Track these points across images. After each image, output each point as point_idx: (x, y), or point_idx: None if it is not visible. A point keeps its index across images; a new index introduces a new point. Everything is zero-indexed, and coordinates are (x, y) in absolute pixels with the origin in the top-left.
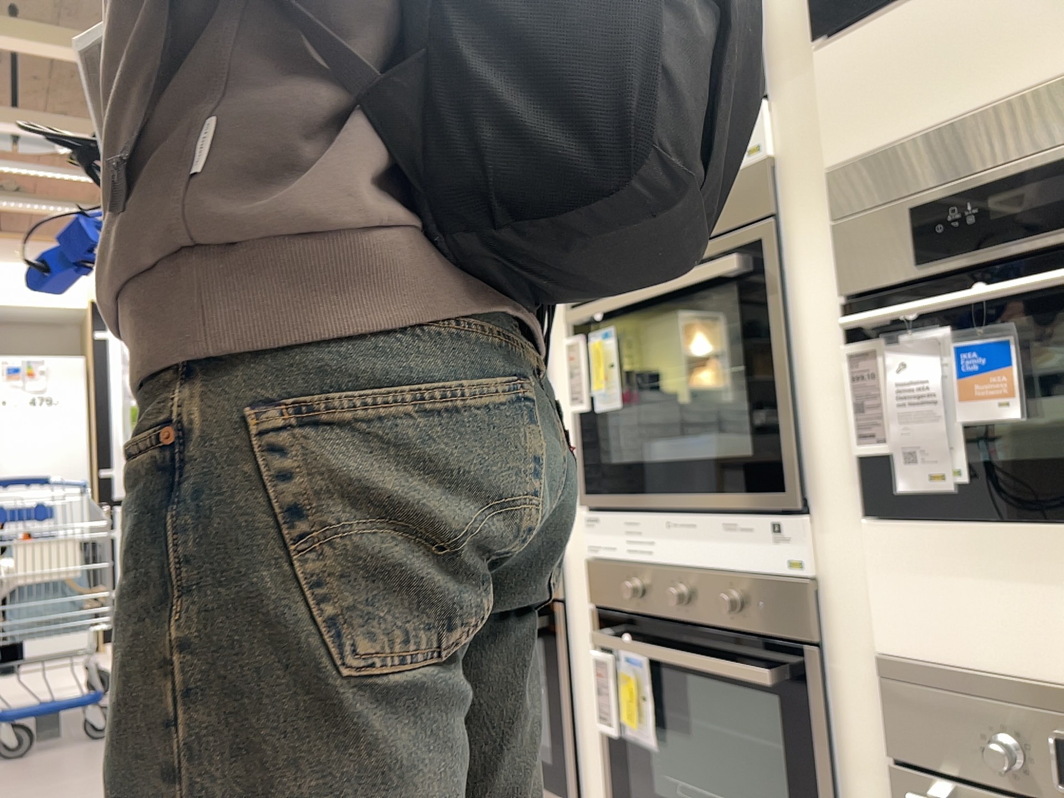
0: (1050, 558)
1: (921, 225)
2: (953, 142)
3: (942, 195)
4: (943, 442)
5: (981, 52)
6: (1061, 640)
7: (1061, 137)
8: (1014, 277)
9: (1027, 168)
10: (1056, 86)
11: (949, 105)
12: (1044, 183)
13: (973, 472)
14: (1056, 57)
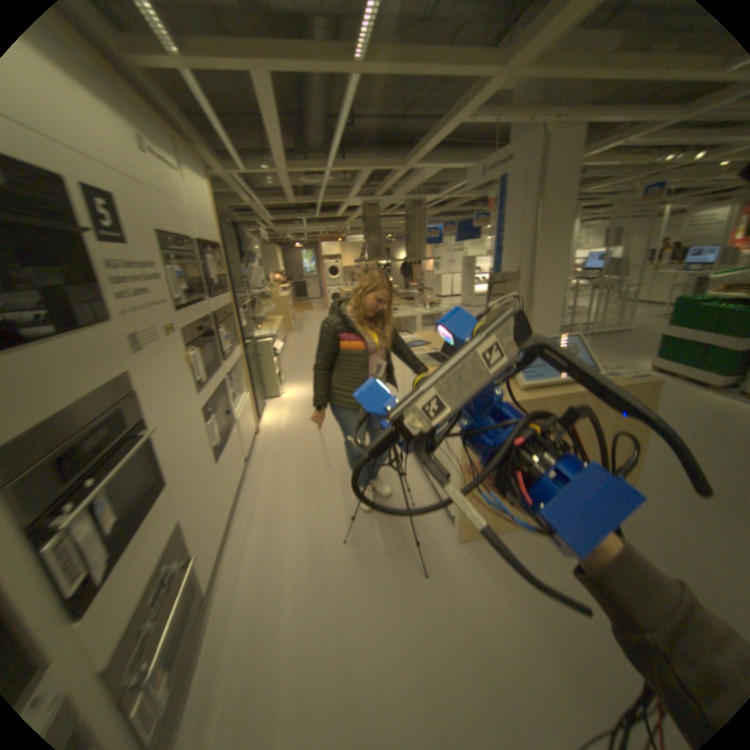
0: (131, 556)
1: (63, 464)
2: (62, 422)
3: (67, 447)
4: (101, 548)
5: (62, 382)
6: (139, 577)
7: (94, 416)
8: (97, 471)
9: (77, 430)
10: (75, 397)
11: (56, 405)
12: (97, 433)
13: (109, 551)
14: (86, 387)
